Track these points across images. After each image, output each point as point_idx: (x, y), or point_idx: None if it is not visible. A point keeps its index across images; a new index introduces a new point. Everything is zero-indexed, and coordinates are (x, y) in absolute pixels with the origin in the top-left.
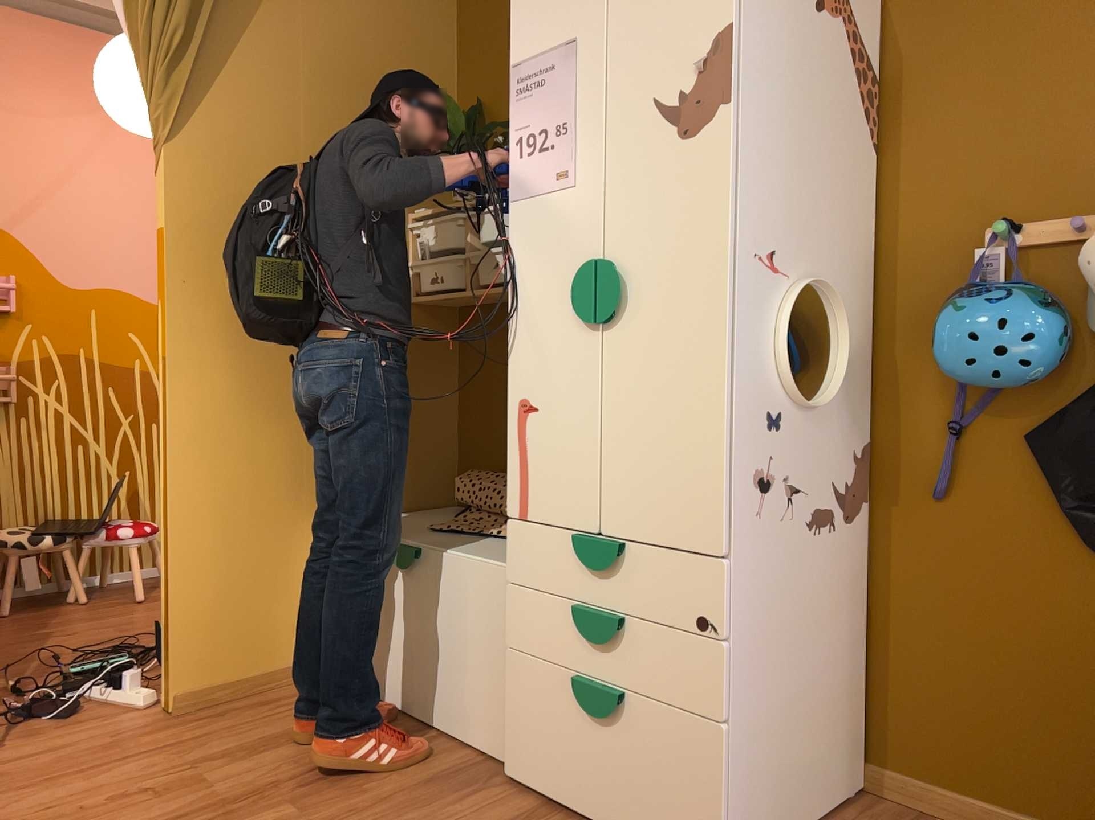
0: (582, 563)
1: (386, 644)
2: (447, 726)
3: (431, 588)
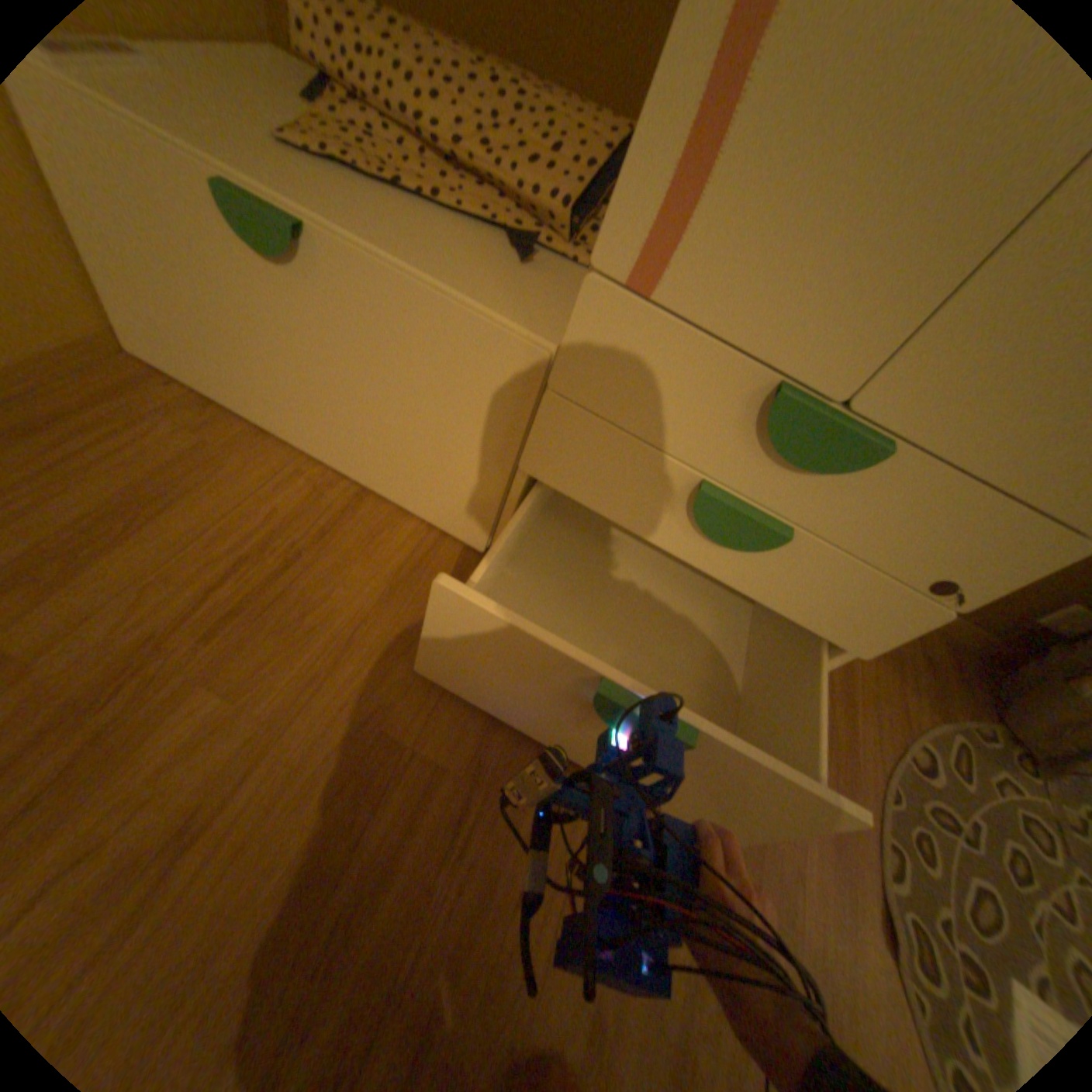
0: (774, 439)
1: (247, 357)
2: (378, 485)
3: (341, 308)
